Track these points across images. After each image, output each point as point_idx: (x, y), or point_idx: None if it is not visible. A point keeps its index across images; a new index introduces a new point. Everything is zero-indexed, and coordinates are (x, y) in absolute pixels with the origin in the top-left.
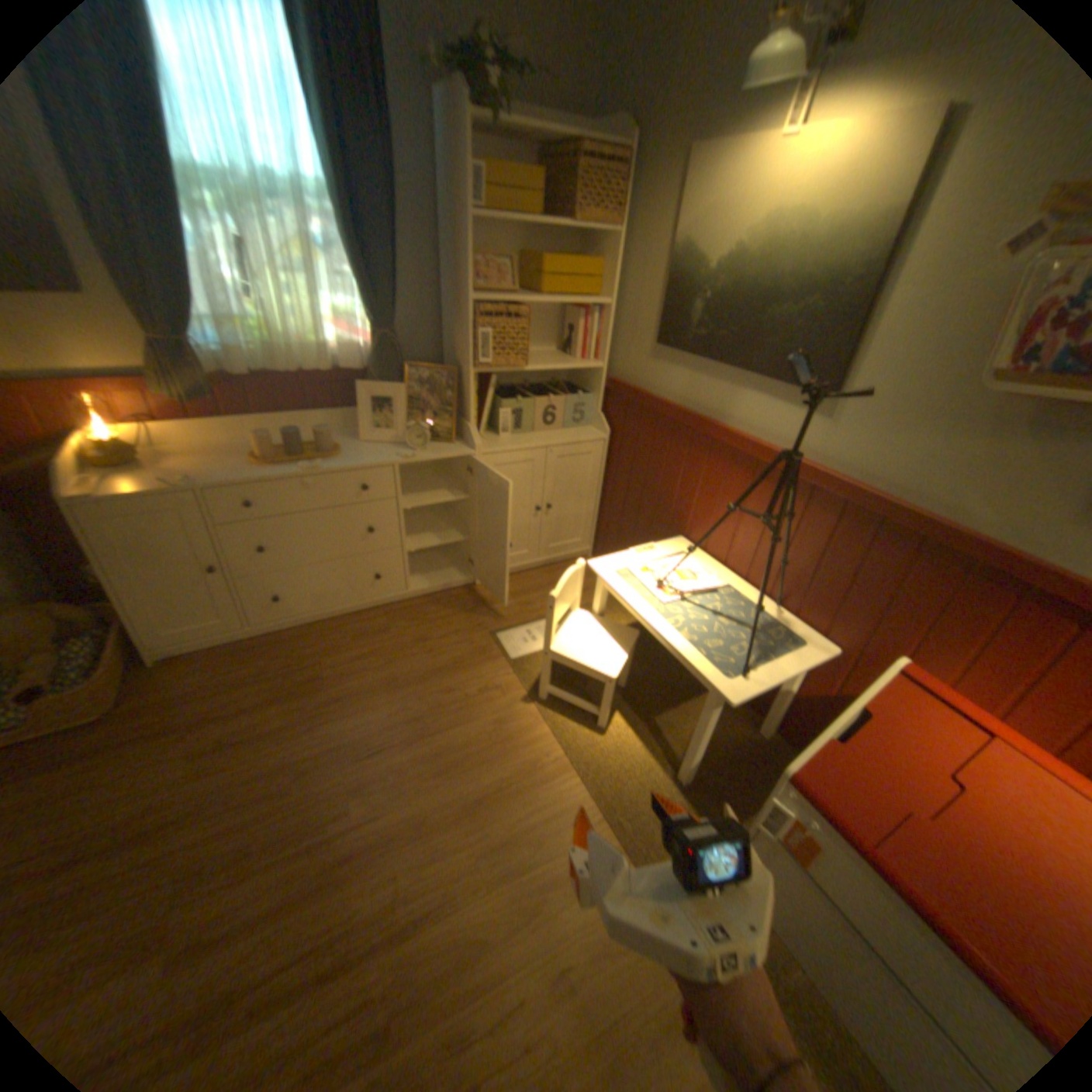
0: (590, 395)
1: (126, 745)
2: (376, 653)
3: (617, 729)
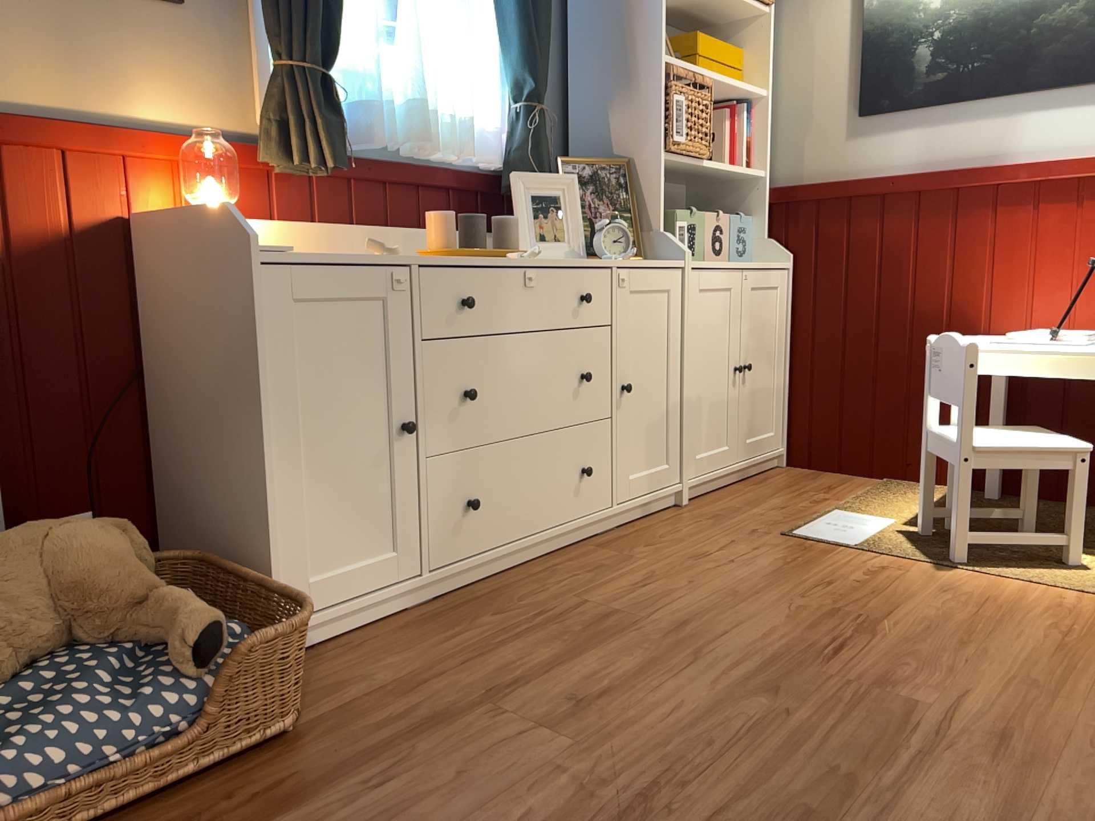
0: (744, 218)
1: (390, 745)
2: (653, 576)
3: (1090, 561)
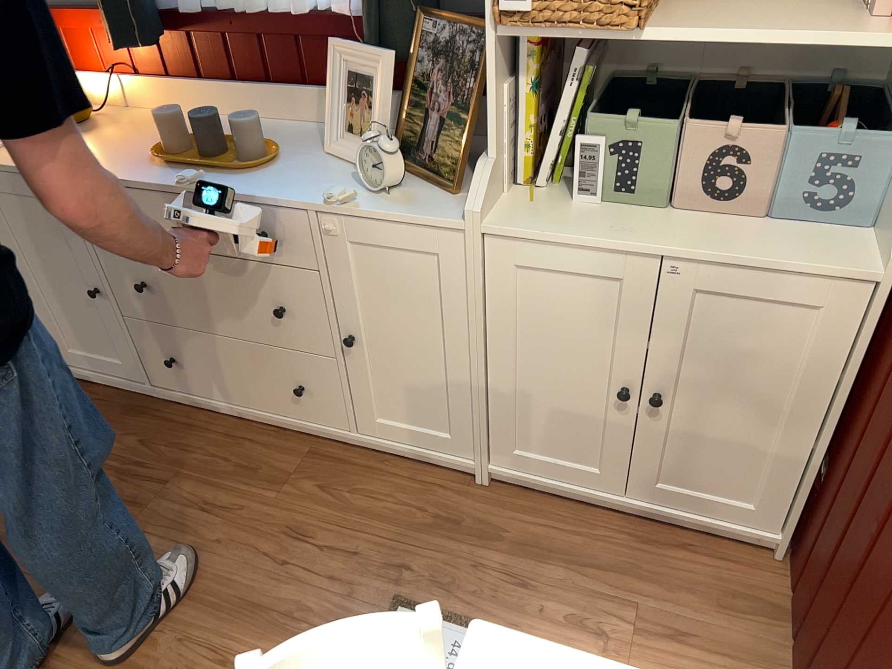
0: (889, 135)
1: None
2: (236, 507)
3: None
